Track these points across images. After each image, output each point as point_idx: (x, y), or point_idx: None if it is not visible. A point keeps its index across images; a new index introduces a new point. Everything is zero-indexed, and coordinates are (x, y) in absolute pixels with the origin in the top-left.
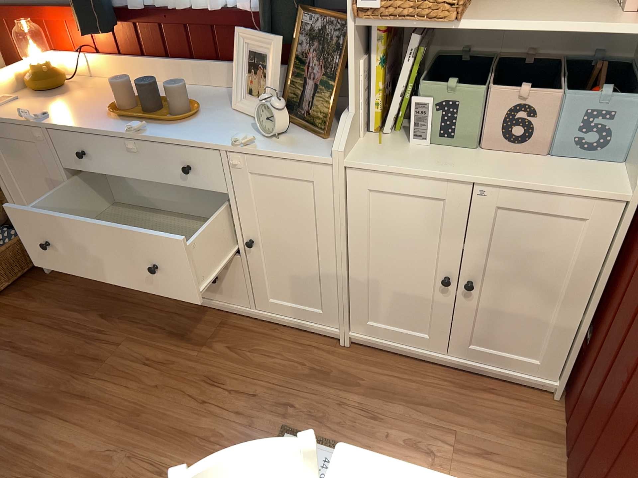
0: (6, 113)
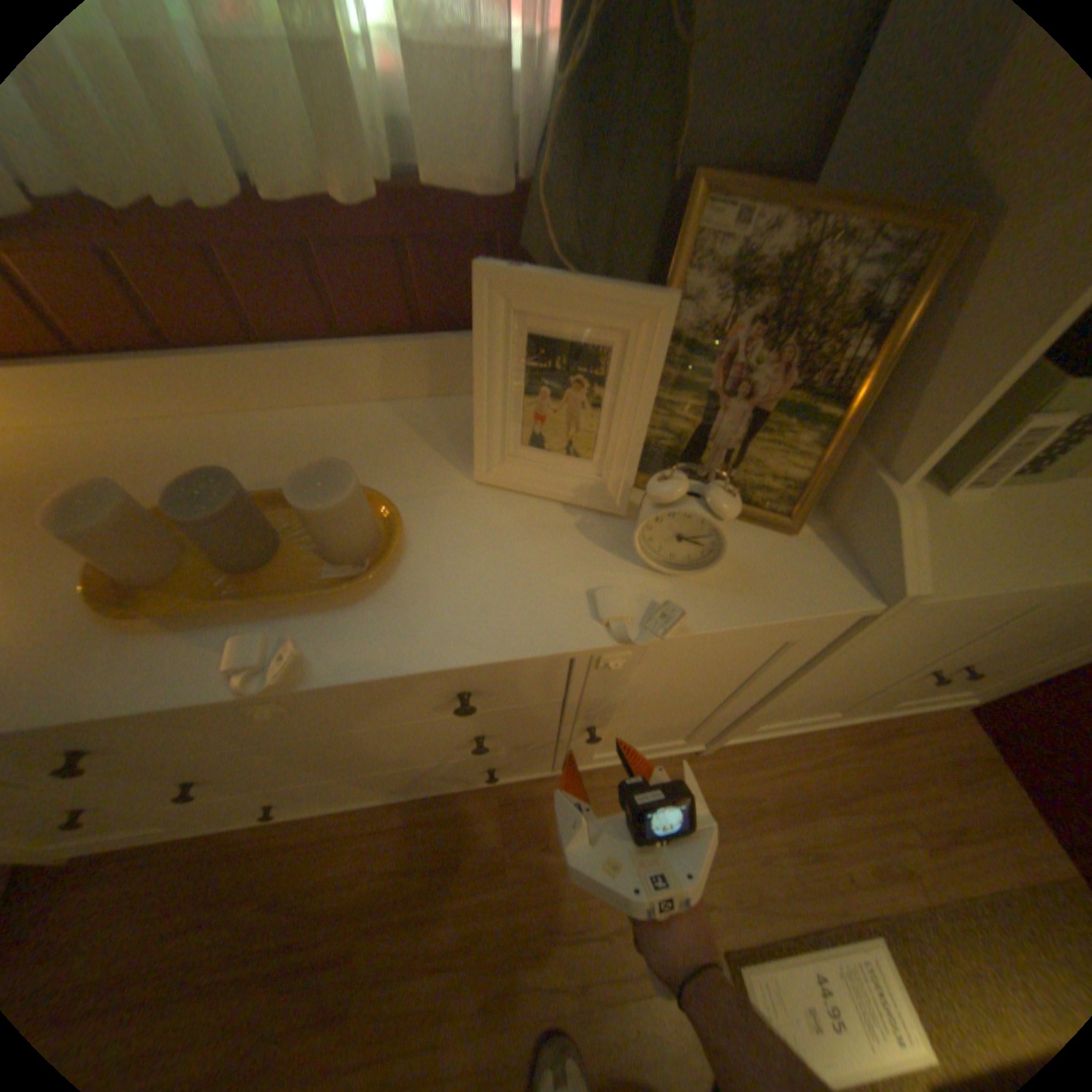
0: None
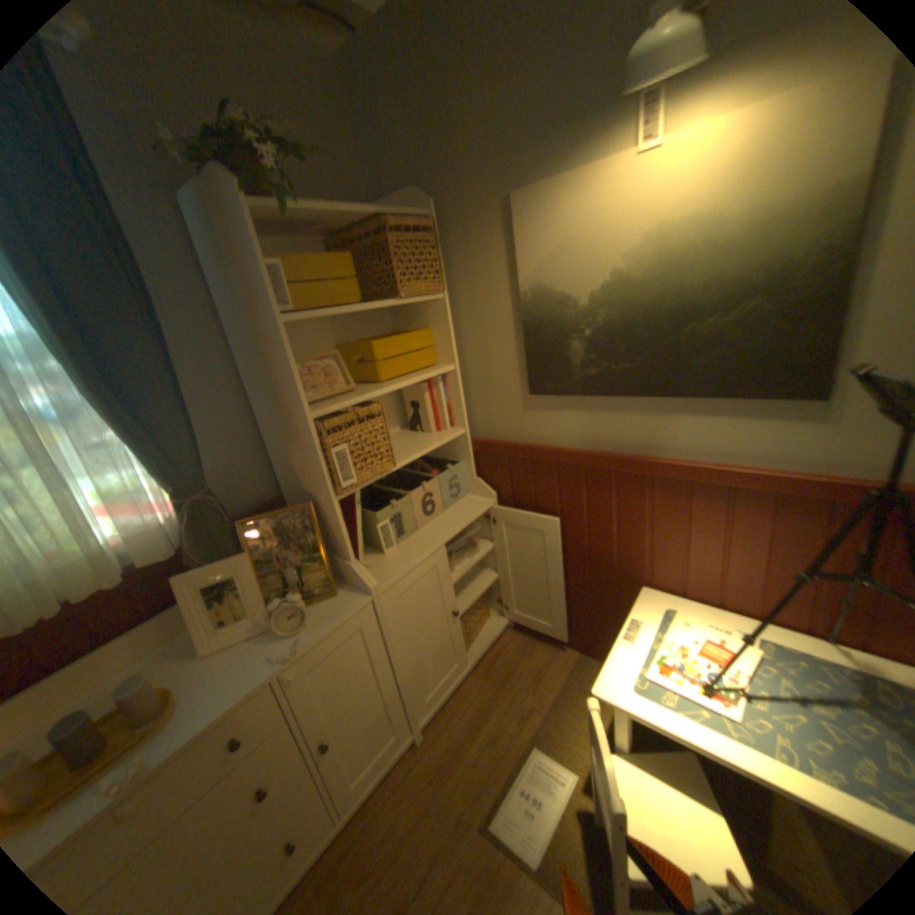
0: None
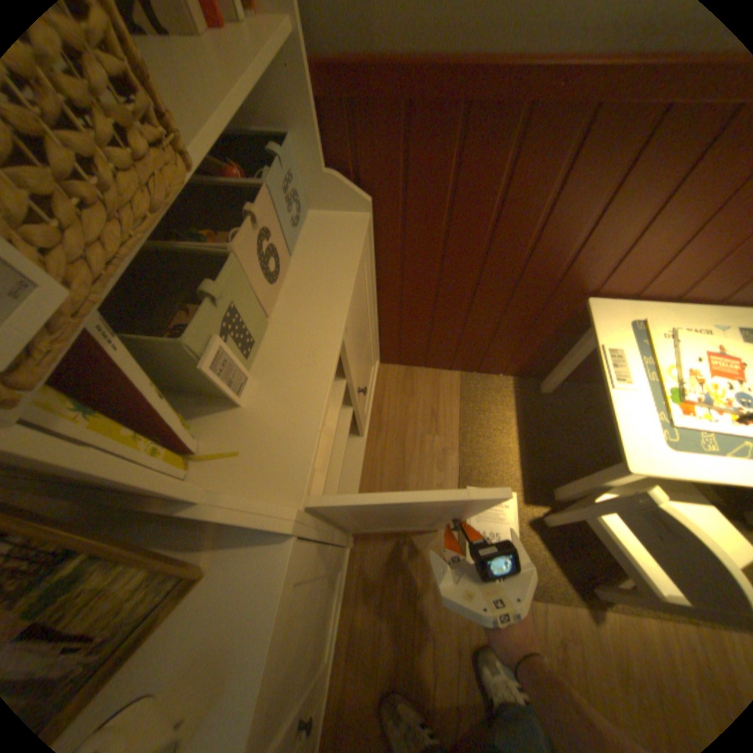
0: None
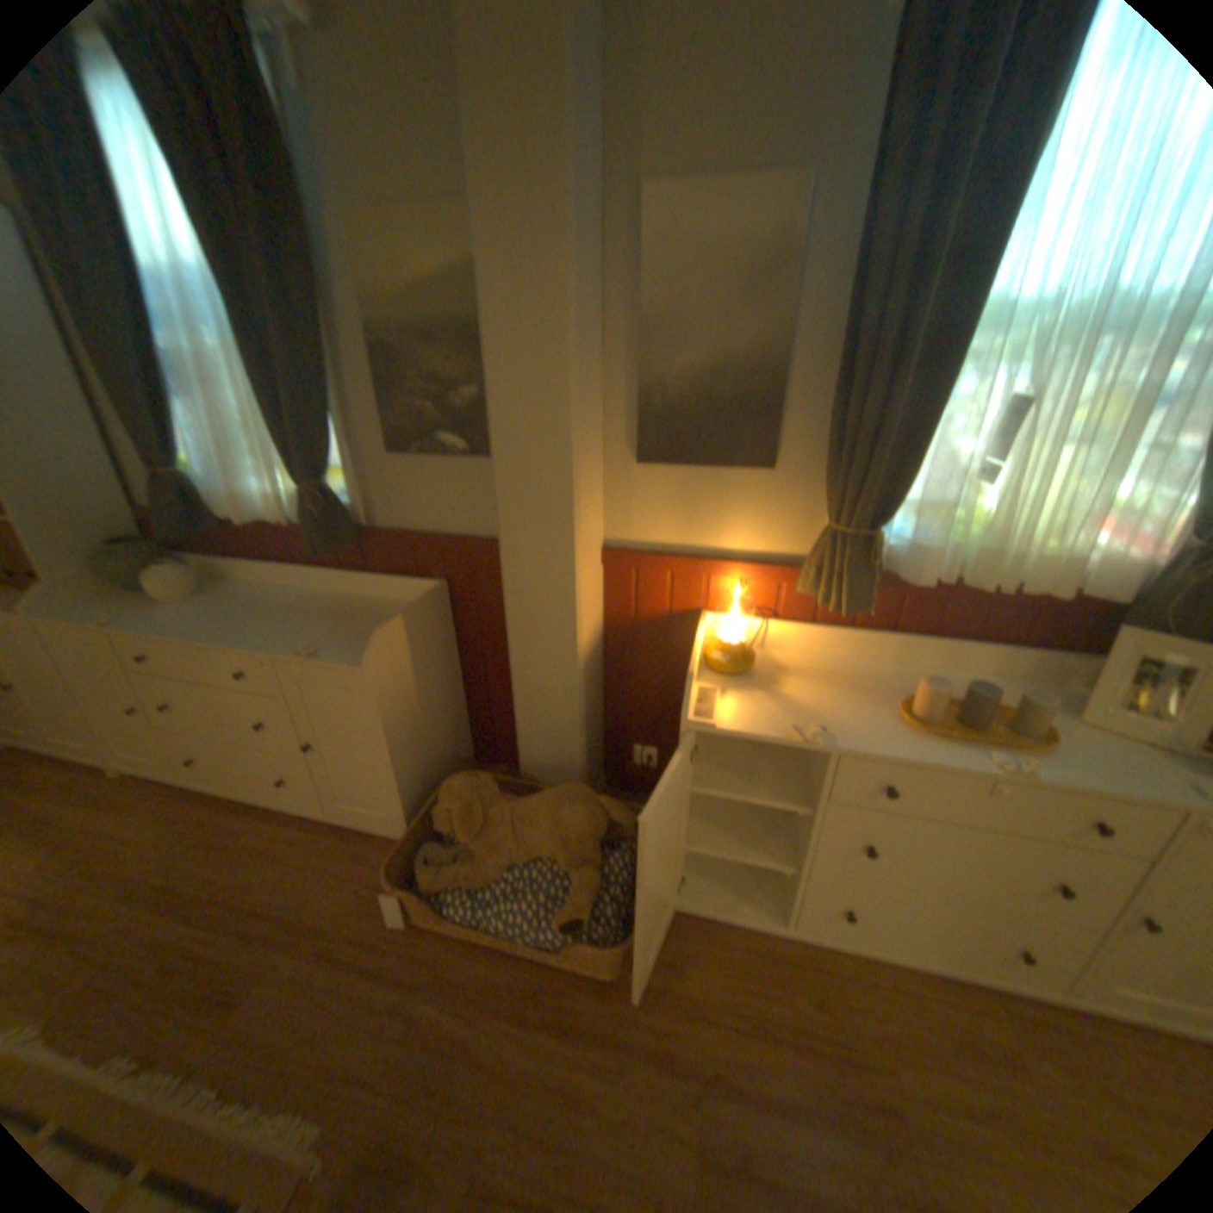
0: (729, 716)
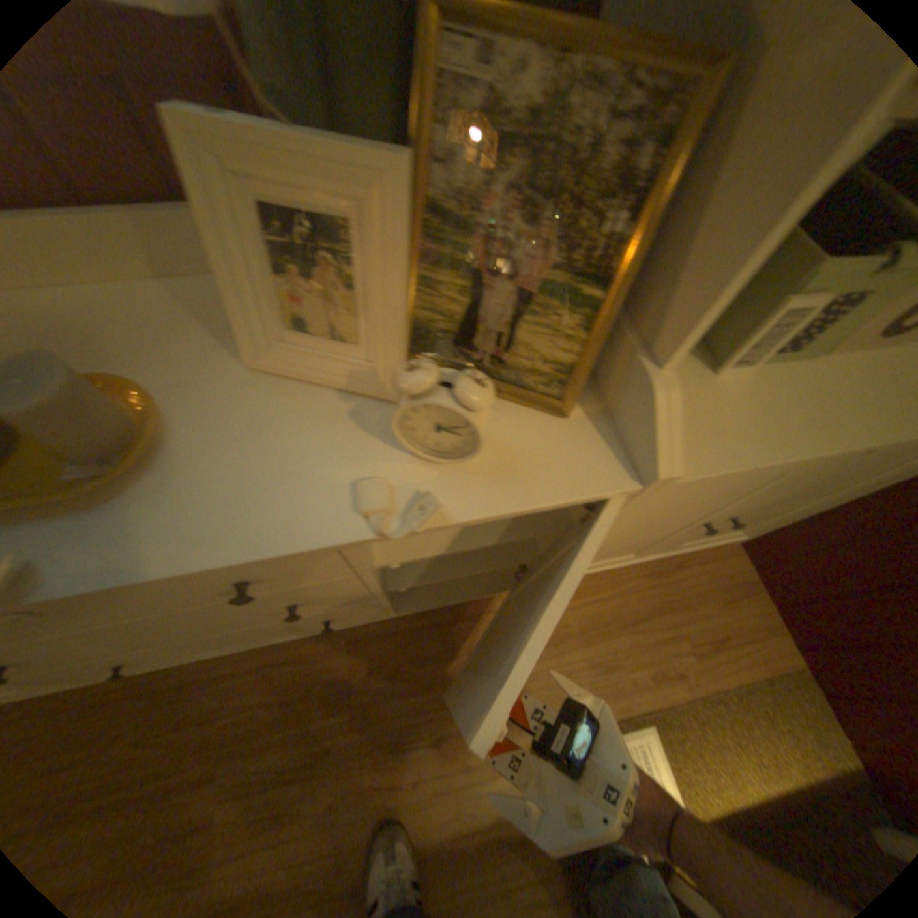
0: None
